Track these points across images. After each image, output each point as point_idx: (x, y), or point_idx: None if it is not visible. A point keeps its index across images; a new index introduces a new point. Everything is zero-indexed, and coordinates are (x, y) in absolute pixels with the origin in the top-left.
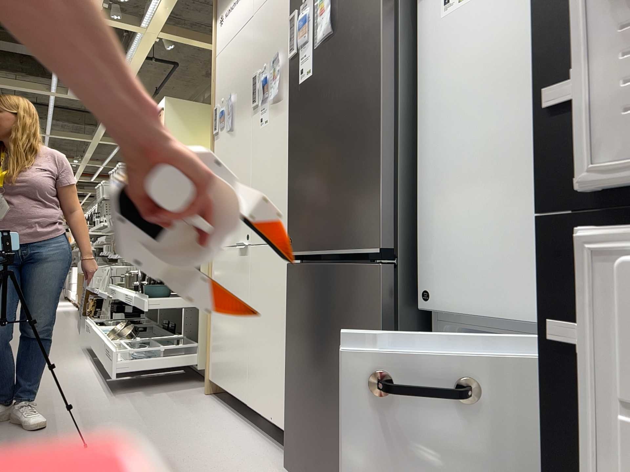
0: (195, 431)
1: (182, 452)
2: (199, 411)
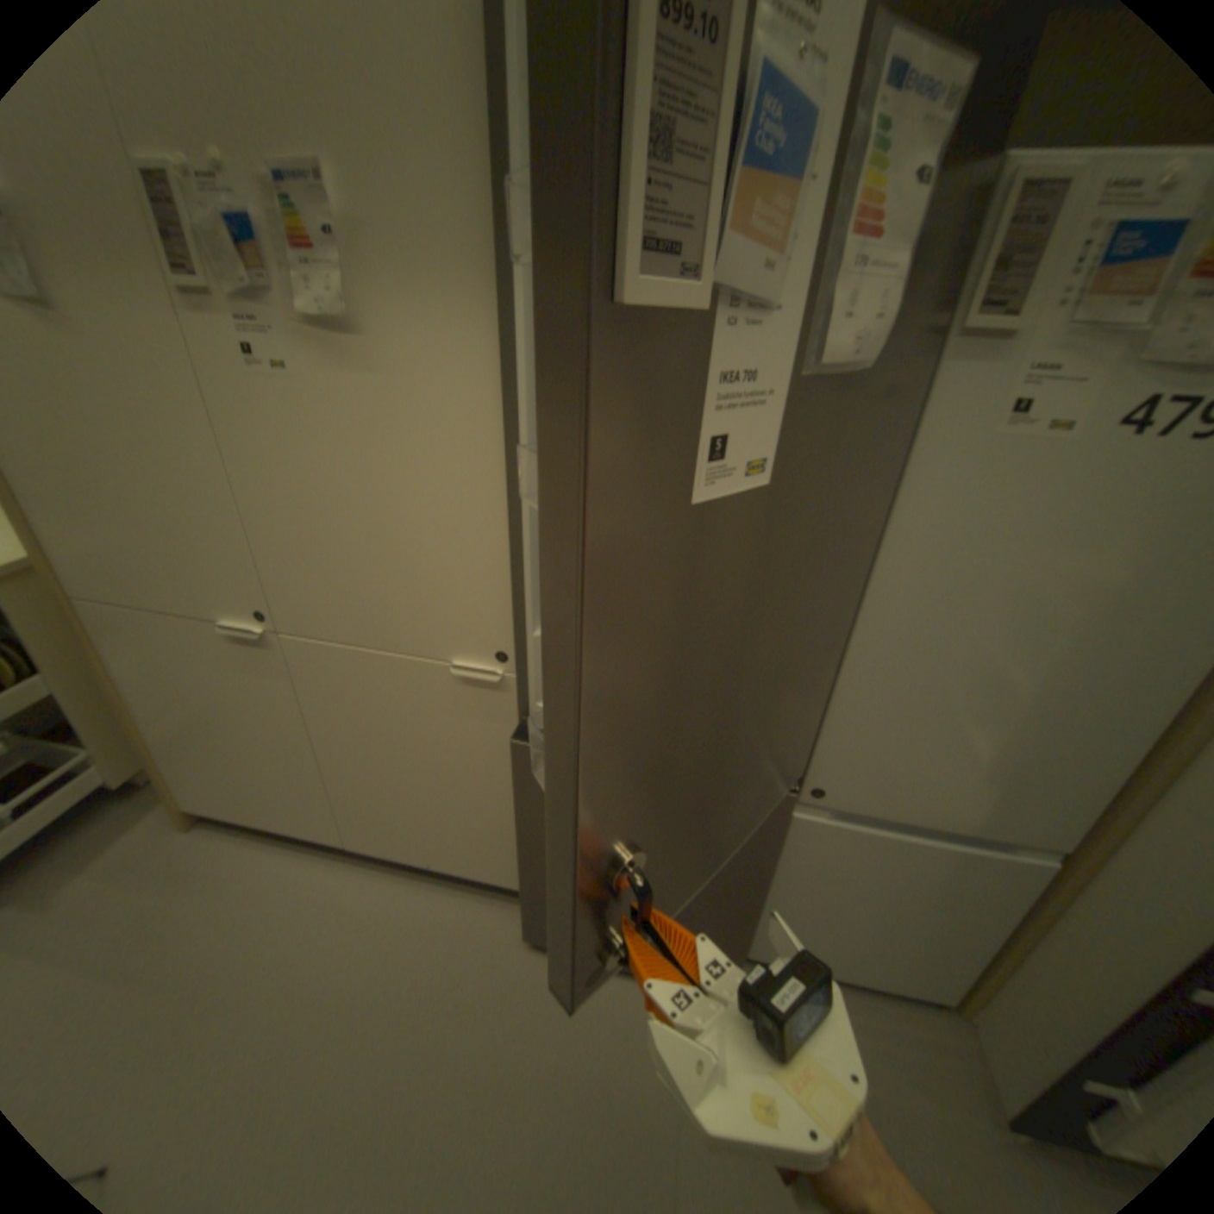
0: (279, 940)
1: (319, 1008)
2: (227, 885)
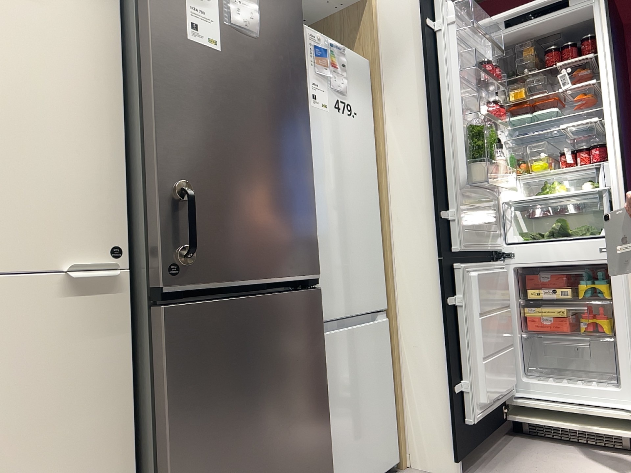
0: None
1: None
2: None
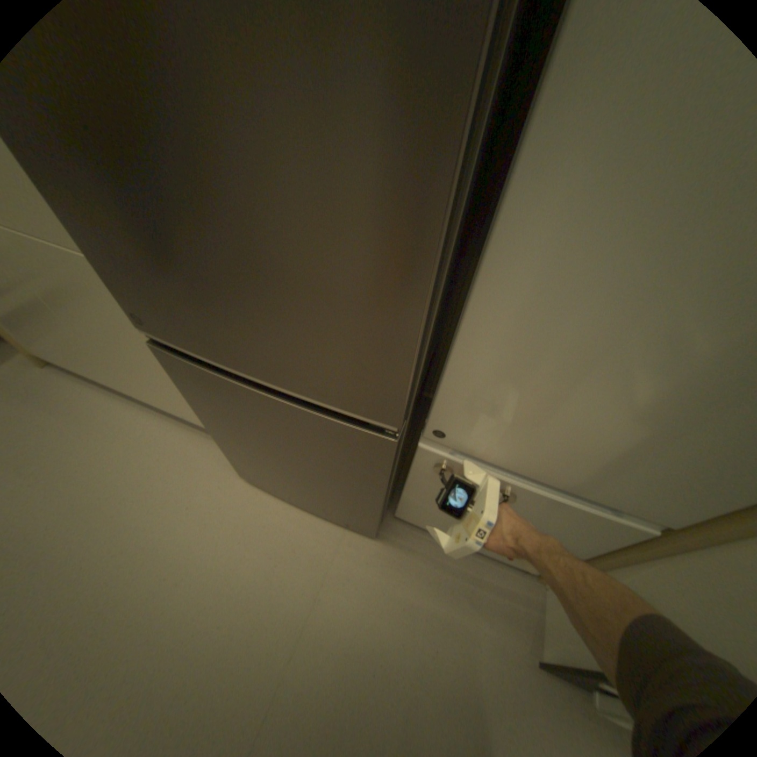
0: (87, 446)
1: (102, 493)
2: (62, 407)
